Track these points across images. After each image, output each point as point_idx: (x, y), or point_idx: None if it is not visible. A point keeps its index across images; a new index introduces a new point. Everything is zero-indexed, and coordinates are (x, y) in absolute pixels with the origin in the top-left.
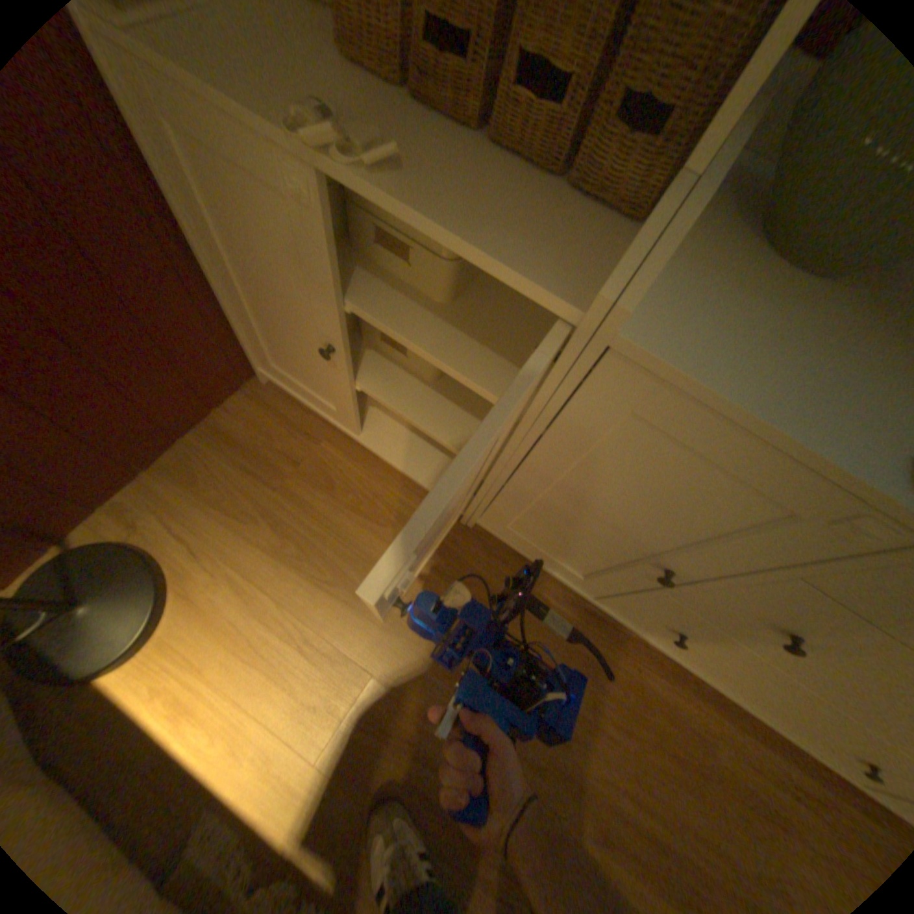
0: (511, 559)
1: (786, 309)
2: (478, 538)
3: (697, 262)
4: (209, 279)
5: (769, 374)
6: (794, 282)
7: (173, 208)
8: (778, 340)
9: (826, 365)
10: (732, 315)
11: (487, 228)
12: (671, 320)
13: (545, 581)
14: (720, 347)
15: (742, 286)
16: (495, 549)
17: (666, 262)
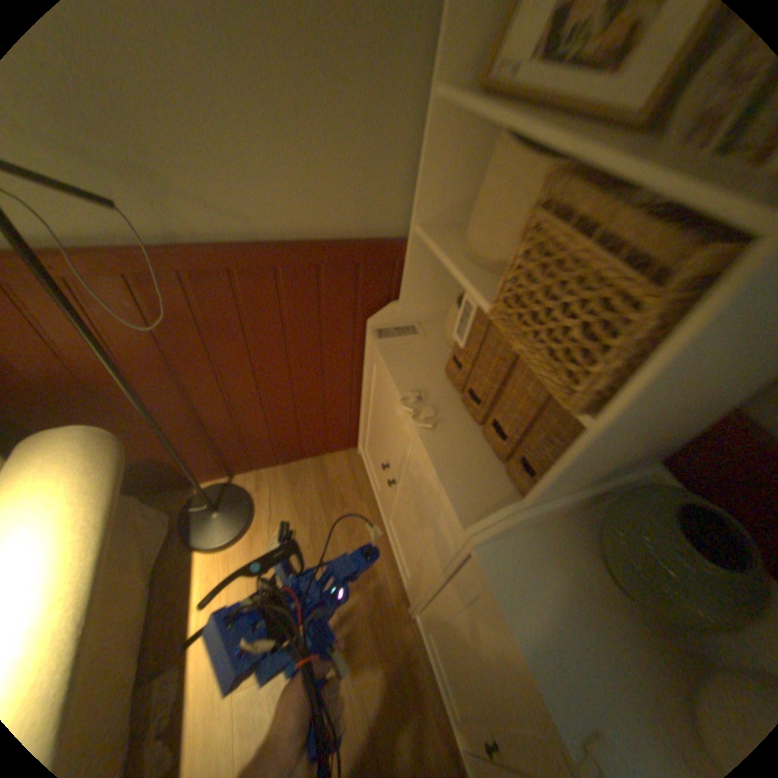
0: (425, 668)
1: (580, 598)
2: (412, 633)
3: (544, 543)
4: (361, 405)
5: (537, 622)
6: (600, 587)
7: (363, 380)
8: (559, 610)
9: (580, 643)
10: (541, 580)
11: (449, 473)
12: (503, 562)
13: (439, 707)
14: (519, 591)
15: (561, 570)
16: (418, 650)
17: (500, 534)
